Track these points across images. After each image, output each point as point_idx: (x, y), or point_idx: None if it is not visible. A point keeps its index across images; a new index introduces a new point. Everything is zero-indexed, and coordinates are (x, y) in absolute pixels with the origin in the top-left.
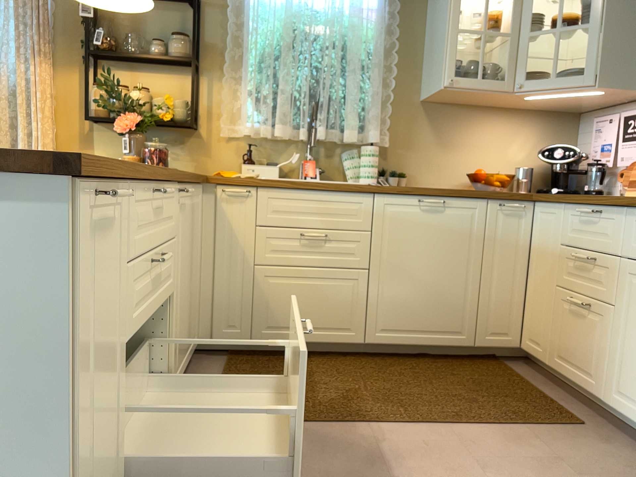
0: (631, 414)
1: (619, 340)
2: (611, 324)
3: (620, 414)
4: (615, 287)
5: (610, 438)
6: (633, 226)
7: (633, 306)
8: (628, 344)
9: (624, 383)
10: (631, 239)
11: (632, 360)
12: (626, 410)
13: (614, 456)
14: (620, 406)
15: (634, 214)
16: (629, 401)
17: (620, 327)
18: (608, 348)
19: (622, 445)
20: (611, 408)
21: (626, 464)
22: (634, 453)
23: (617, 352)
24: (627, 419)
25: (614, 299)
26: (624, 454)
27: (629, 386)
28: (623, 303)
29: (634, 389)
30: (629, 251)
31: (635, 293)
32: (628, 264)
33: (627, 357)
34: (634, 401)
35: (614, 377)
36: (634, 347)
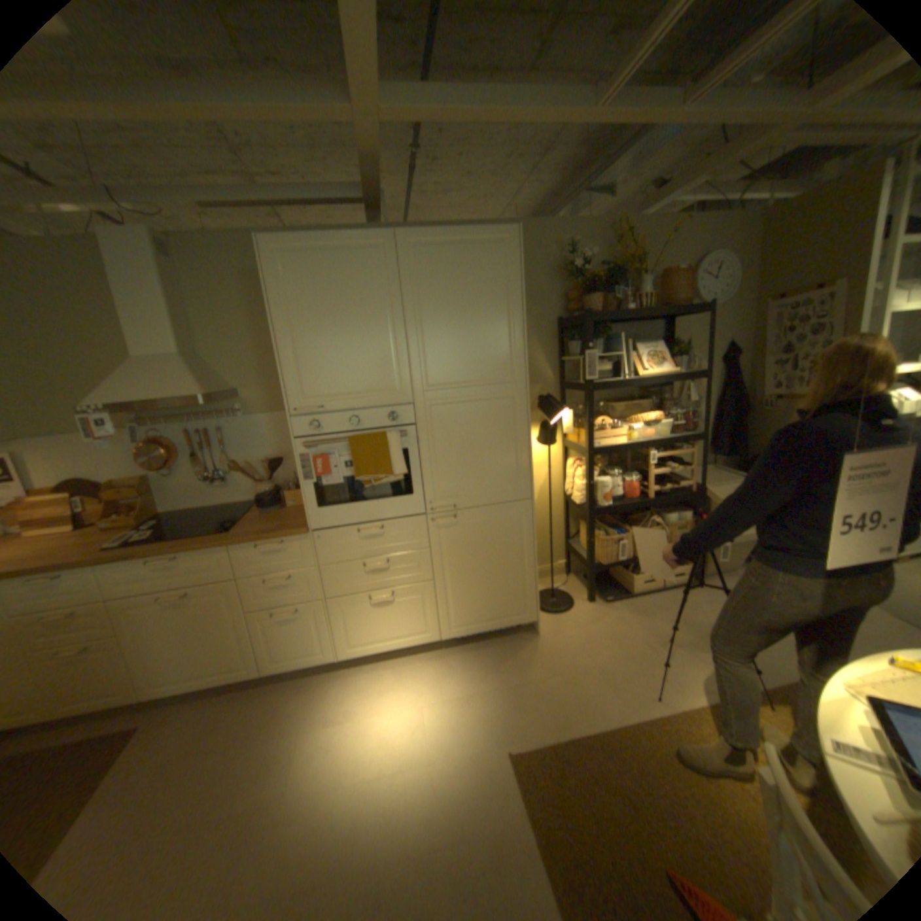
0: (166, 692)
1: (130, 657)
2: (115, 650)
3: (155, 699)
4: (106, 625)
5: (158, 719)
6: (103, 578)
7: (132, 629)
8: (141, 655)
9: (149, 679)
10: (106, 587)
11: (150, 662)
12: (161, 693)
13: (176, 726)
14: (154, 695)
15: (99, 569)
16: (159, 686)
17: (127, 648)
18: (121, 667)
19: (170, 715)
20: (145, 701)
21: (188, 722)
22: (181, 711)
23: (132, 665)
24: (164, 697)
25: (109, 633)
26: (179, 718)
27: (155, 678)
28: (121, 631)
29: (161, 677)
30: (109, 596)
31: (129, 621)
32: (112, 605)
33: (143, 663)
34: (164, 684)
35: (138, 681)
36: (147, 654)
